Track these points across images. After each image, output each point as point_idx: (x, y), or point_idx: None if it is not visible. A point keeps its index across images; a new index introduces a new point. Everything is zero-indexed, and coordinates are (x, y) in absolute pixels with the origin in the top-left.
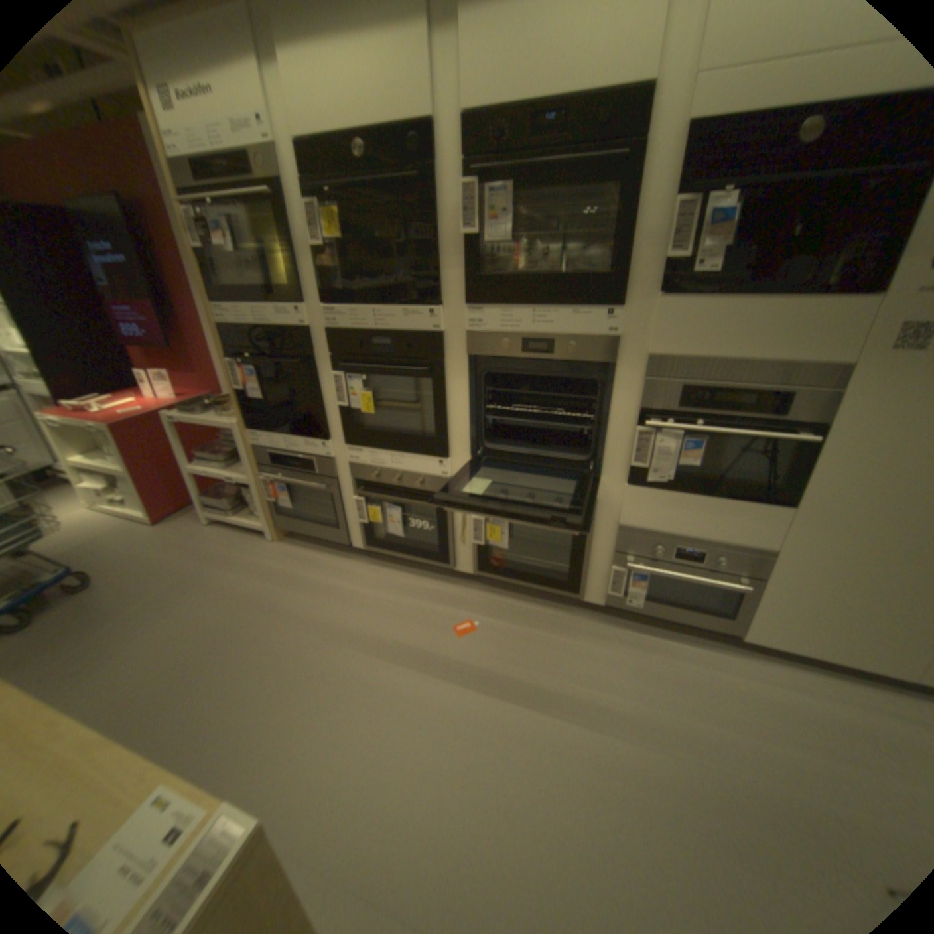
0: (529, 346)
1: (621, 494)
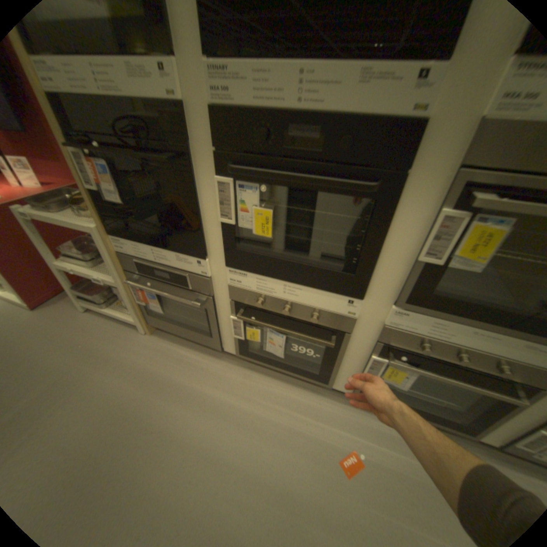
0: None
1: None
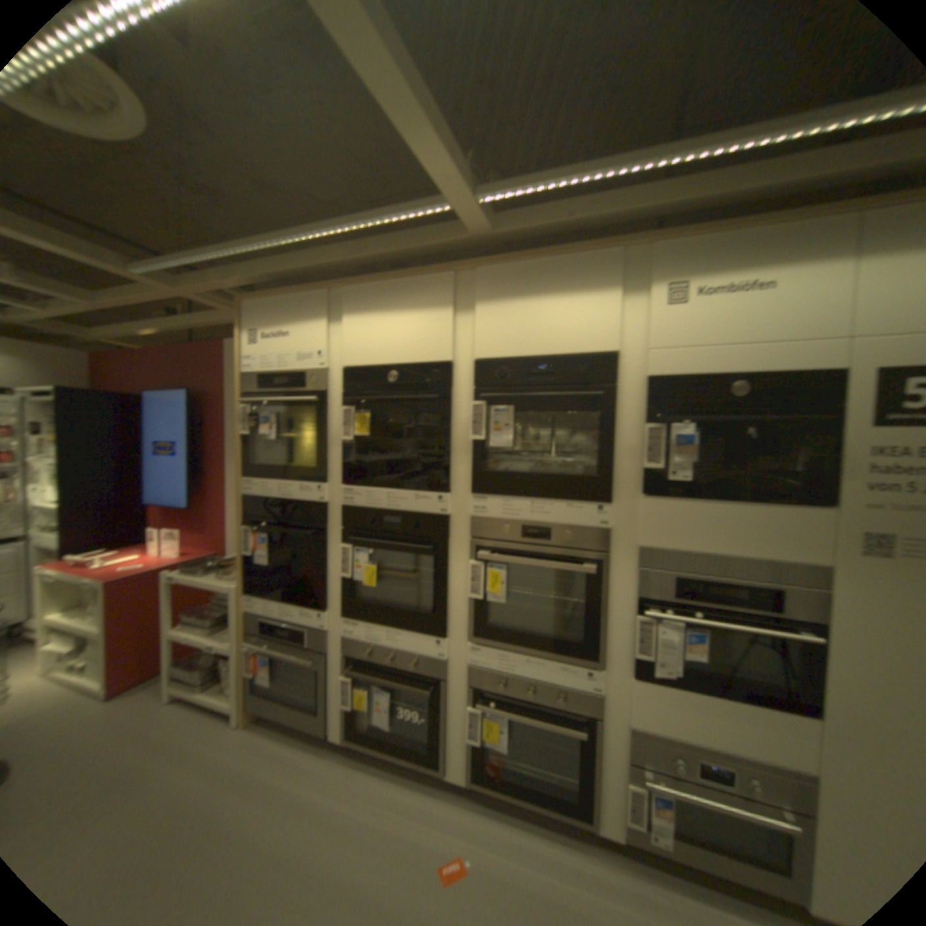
0: (530, 531)
1: (630, 690)
